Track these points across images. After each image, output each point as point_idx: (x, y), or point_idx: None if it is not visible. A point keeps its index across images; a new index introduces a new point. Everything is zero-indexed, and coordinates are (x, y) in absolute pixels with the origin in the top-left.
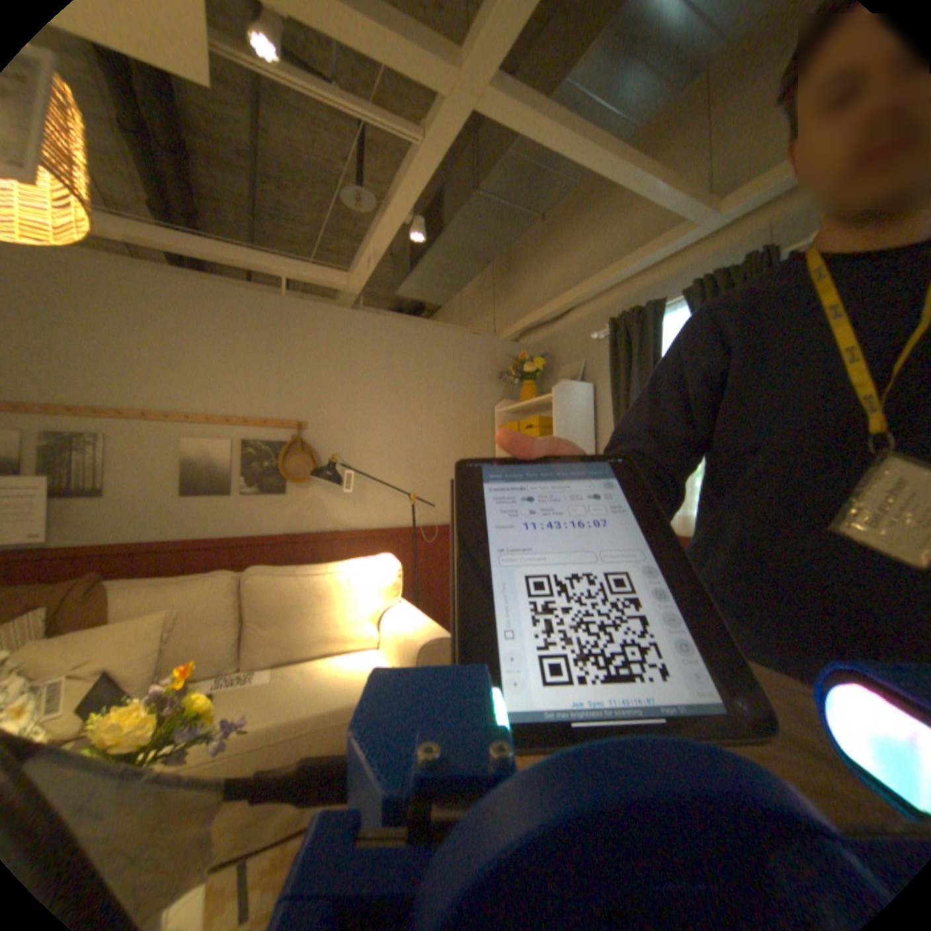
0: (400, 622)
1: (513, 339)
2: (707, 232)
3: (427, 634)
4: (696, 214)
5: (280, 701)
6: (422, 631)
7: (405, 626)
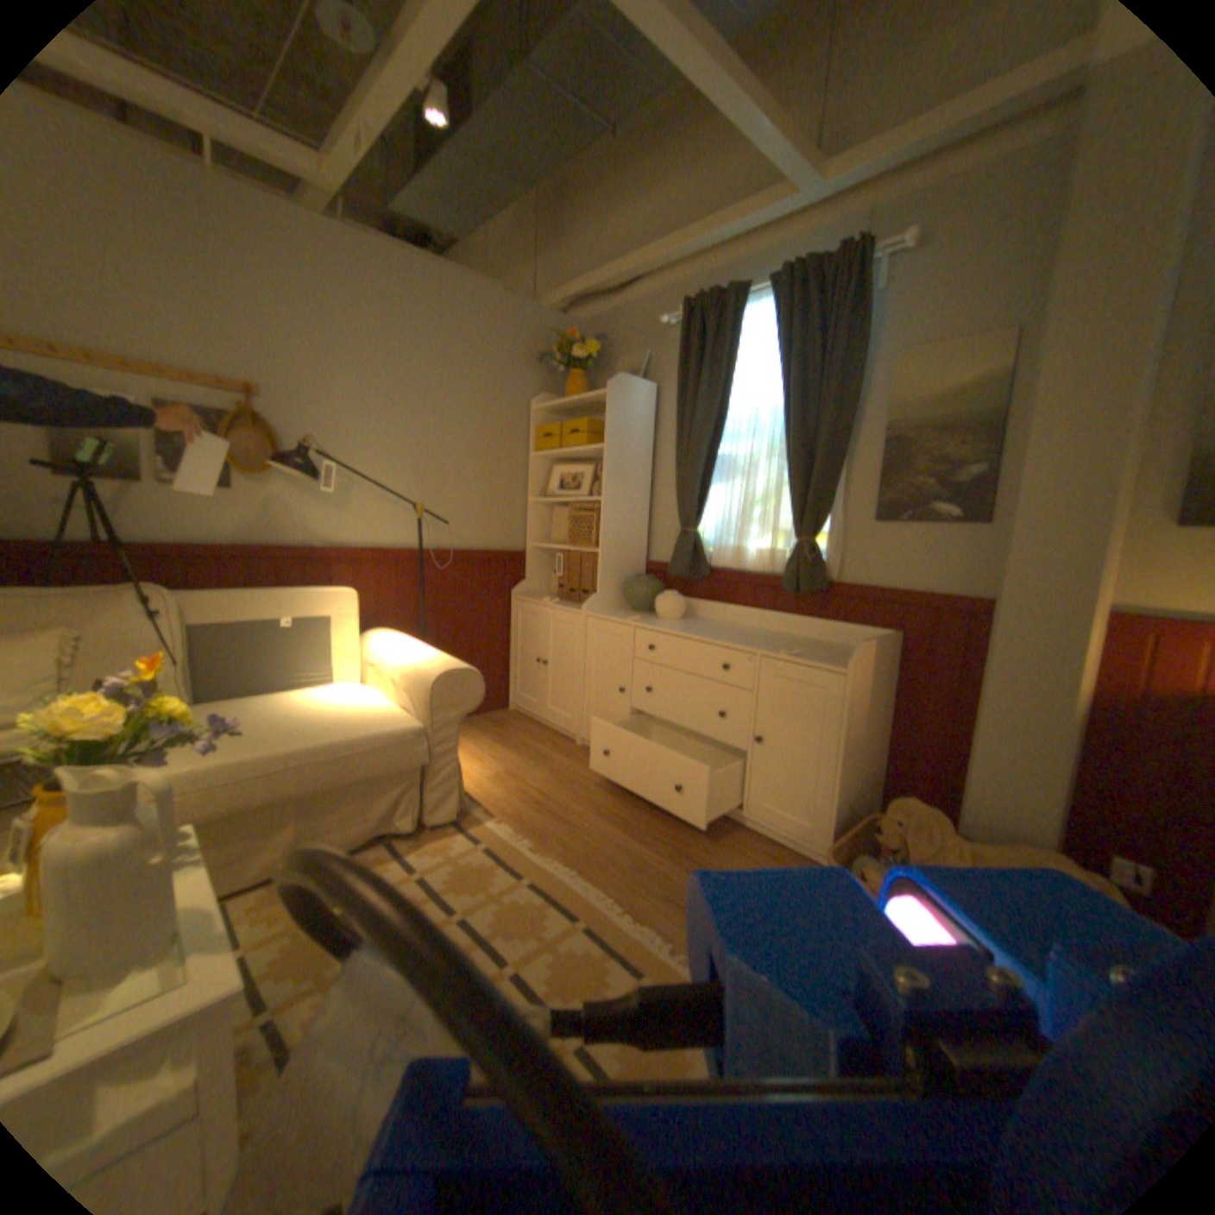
0: (404, 656)
1: (559, 309)
2: (806, 202)
3: (442, 666)
4: (797, 174)
5: (252, 737)
6: (435, 663)
7: (412, 659)
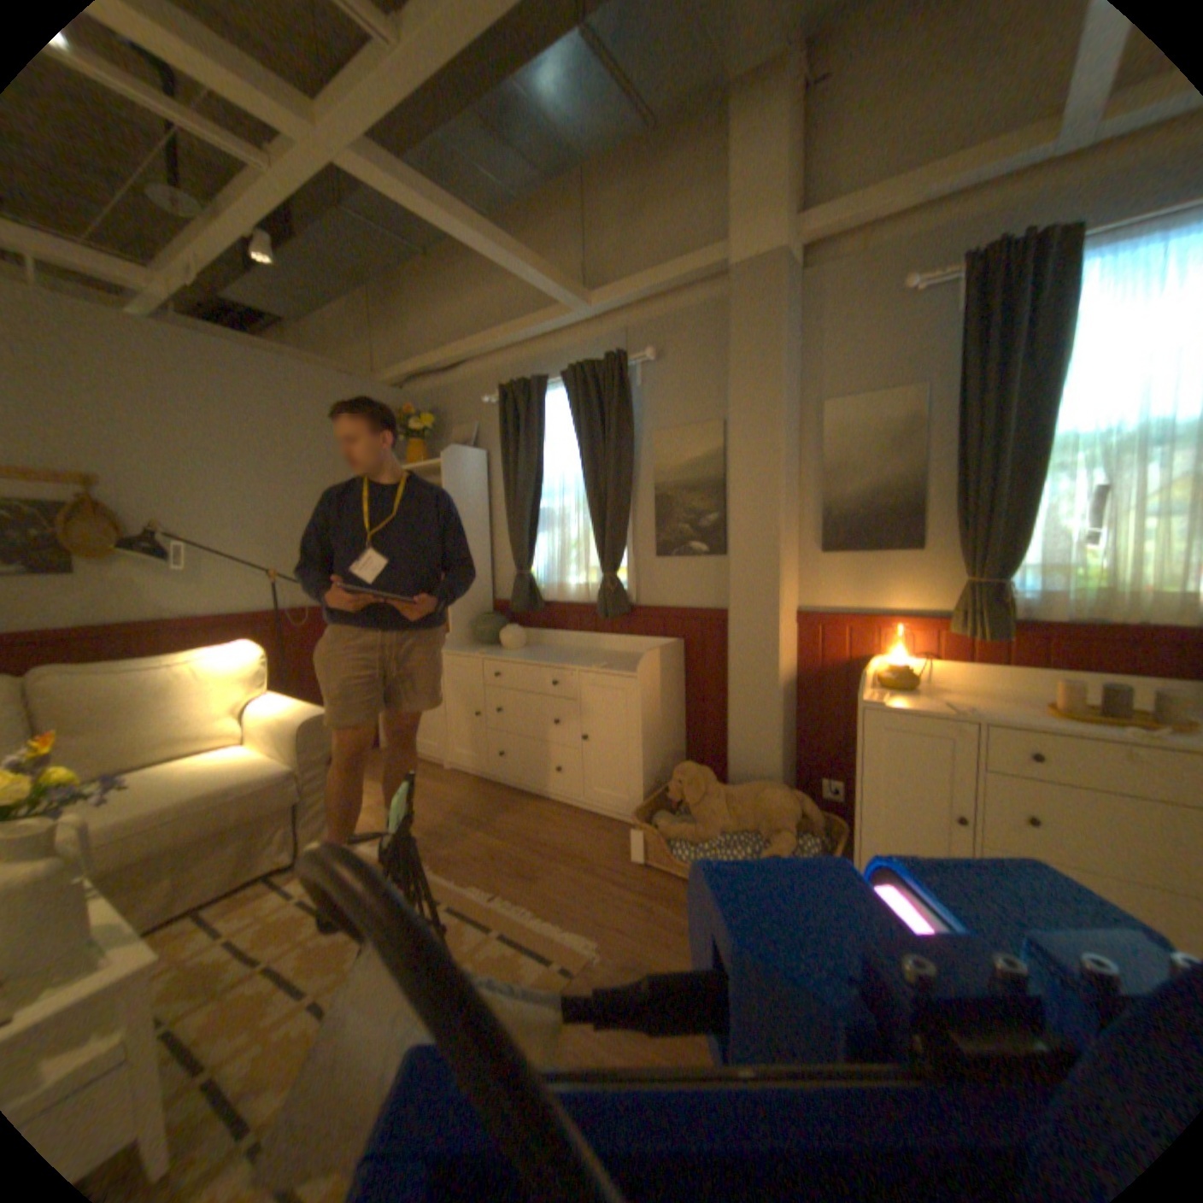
0: (268, 710)
1: (396, 383)
2: (581, 318)
3: (305, 714)
4: (568, 302)
5: (121, 802)
6: (299, 713)
7: (275, 712)
